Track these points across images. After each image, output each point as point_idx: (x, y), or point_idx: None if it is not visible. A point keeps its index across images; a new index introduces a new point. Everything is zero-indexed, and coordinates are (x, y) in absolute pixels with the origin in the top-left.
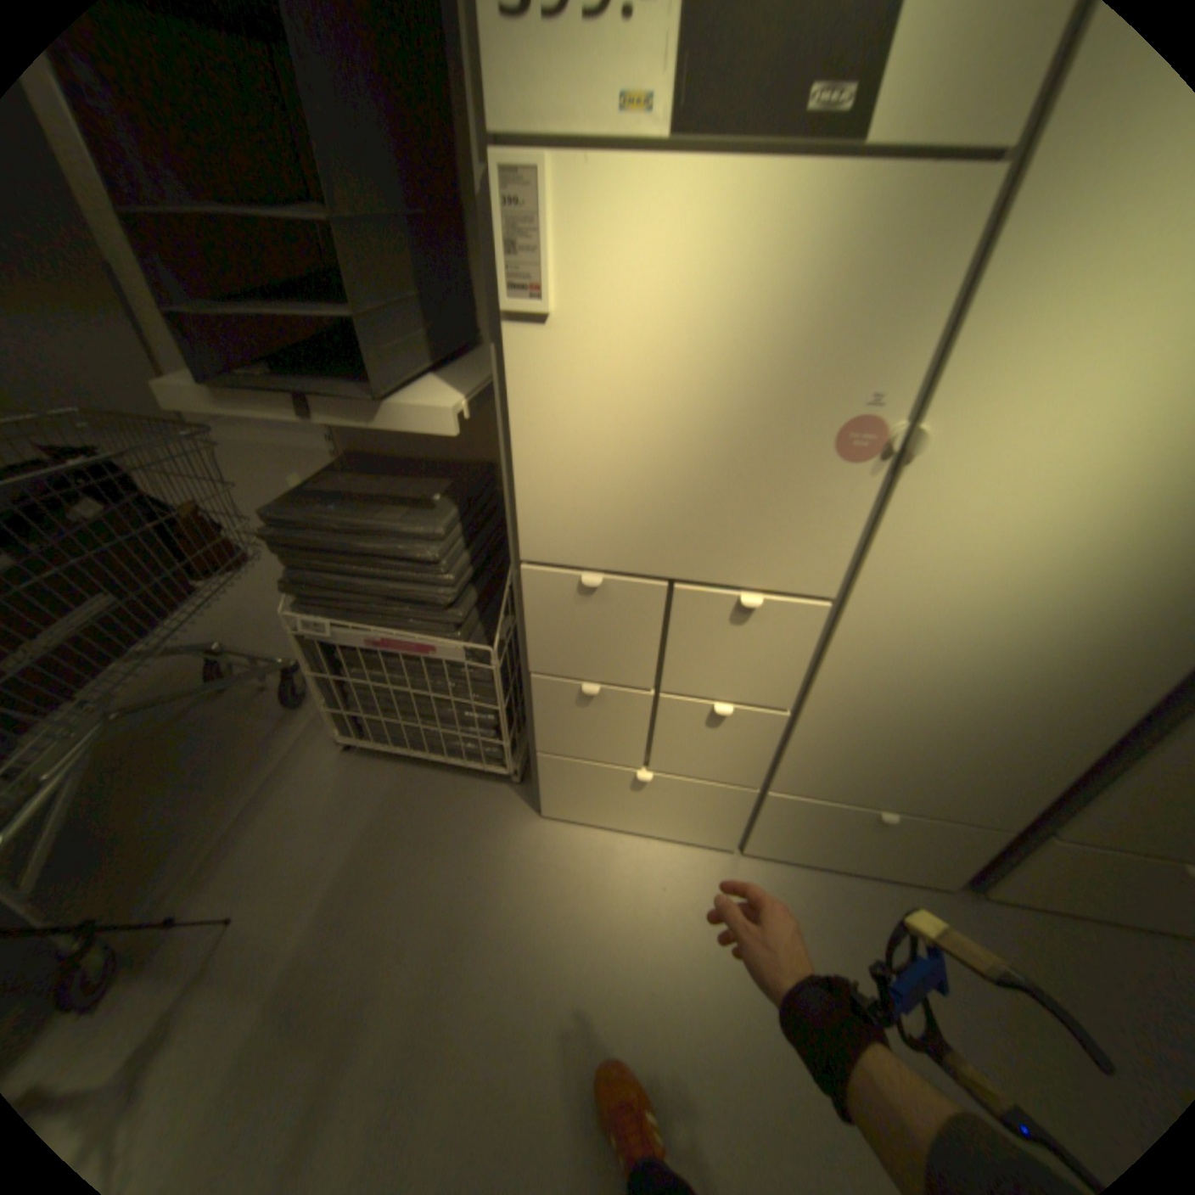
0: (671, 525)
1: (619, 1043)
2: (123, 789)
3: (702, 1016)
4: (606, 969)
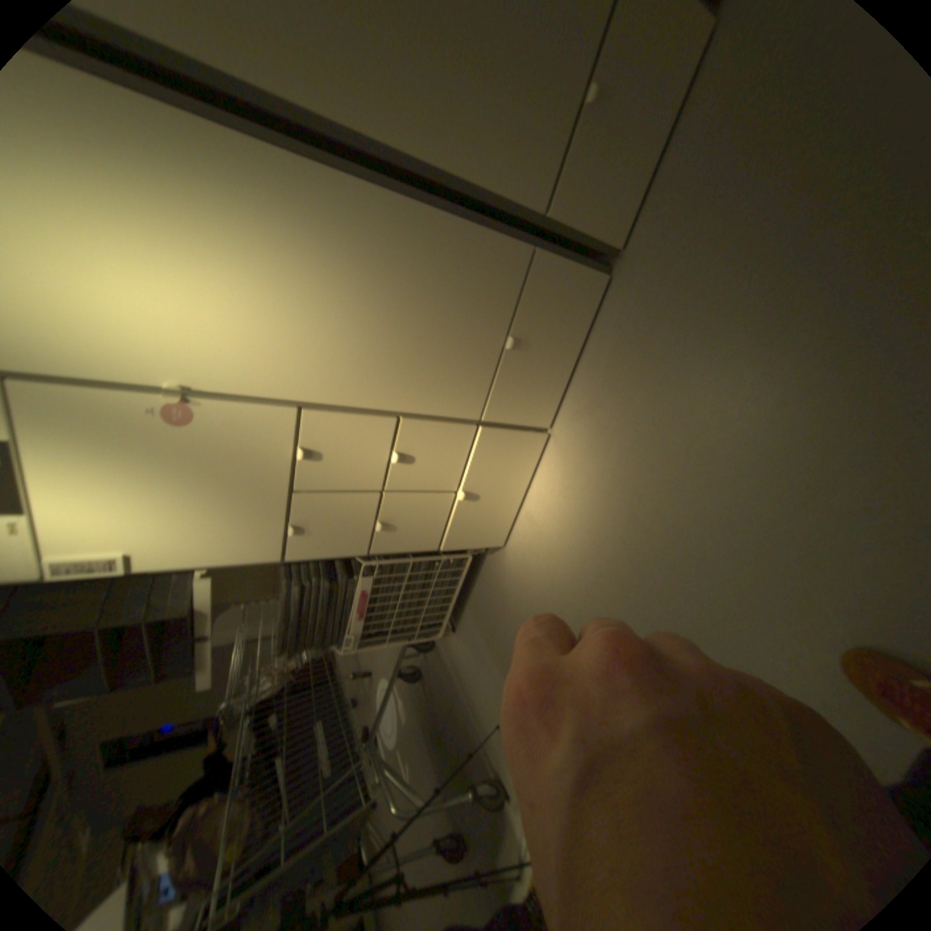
0: (252, 493)
1: (604, 564)
2: (447, 739)
3: (611, 506)
4: (575, 550)
